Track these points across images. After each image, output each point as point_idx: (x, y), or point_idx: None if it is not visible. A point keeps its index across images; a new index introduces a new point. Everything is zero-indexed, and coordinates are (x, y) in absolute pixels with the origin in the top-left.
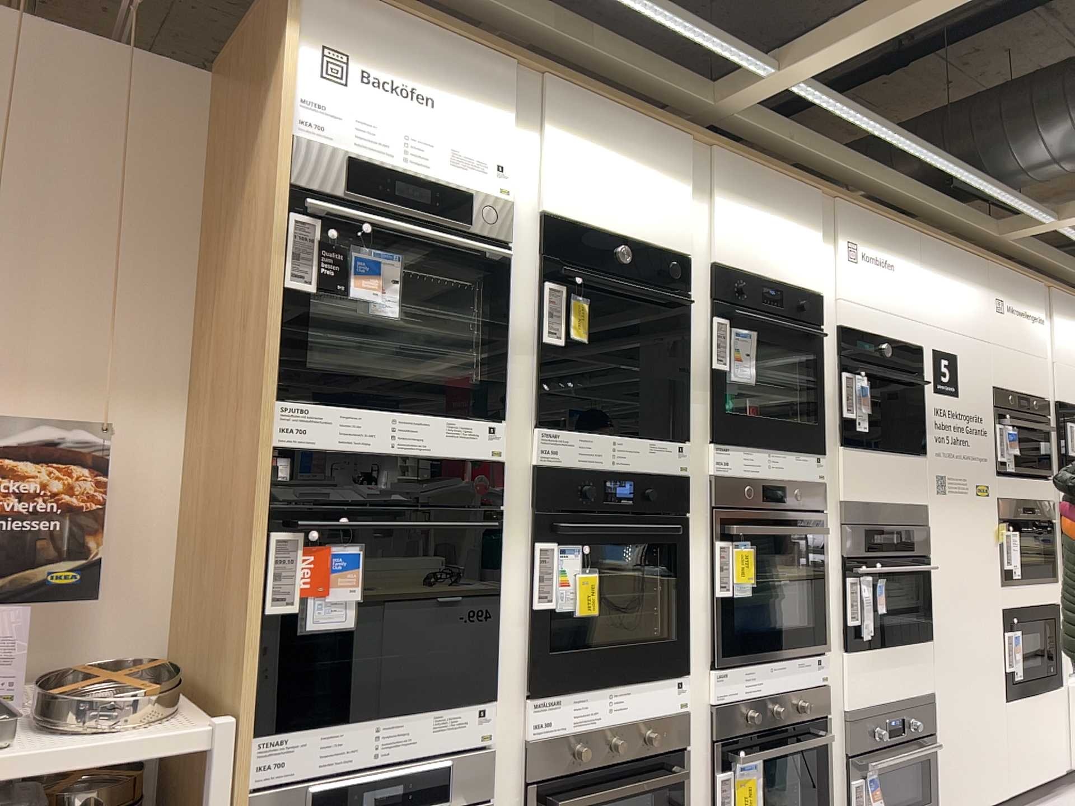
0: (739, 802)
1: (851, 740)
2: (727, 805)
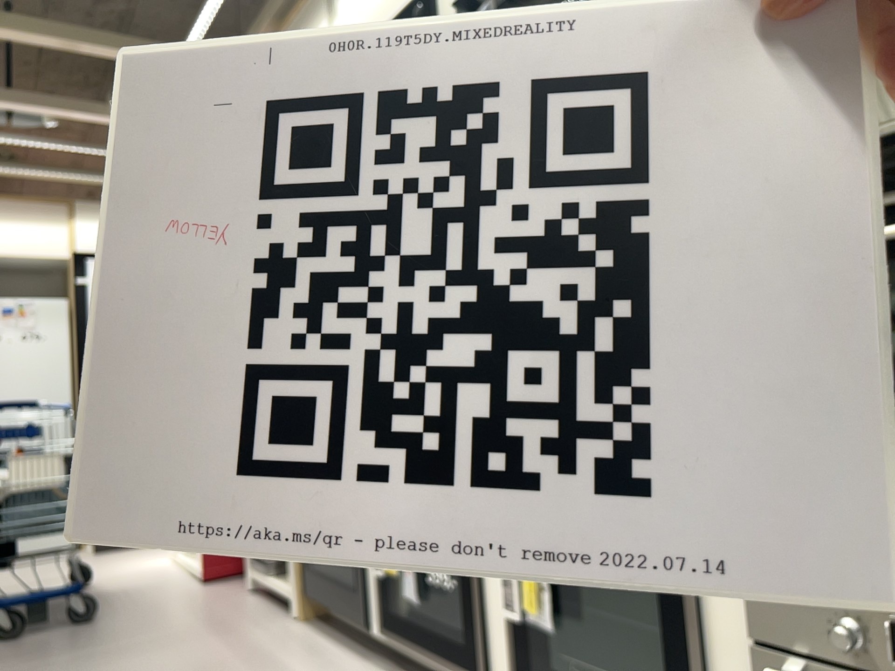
0: (528, 598)
1: (757, 617)
2: (512, 593)
